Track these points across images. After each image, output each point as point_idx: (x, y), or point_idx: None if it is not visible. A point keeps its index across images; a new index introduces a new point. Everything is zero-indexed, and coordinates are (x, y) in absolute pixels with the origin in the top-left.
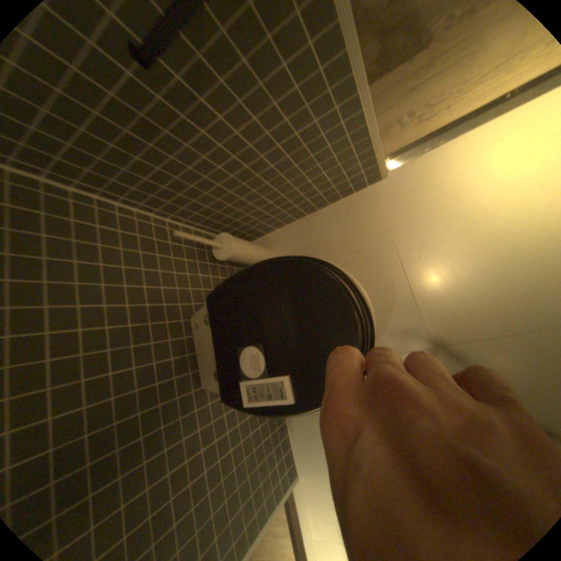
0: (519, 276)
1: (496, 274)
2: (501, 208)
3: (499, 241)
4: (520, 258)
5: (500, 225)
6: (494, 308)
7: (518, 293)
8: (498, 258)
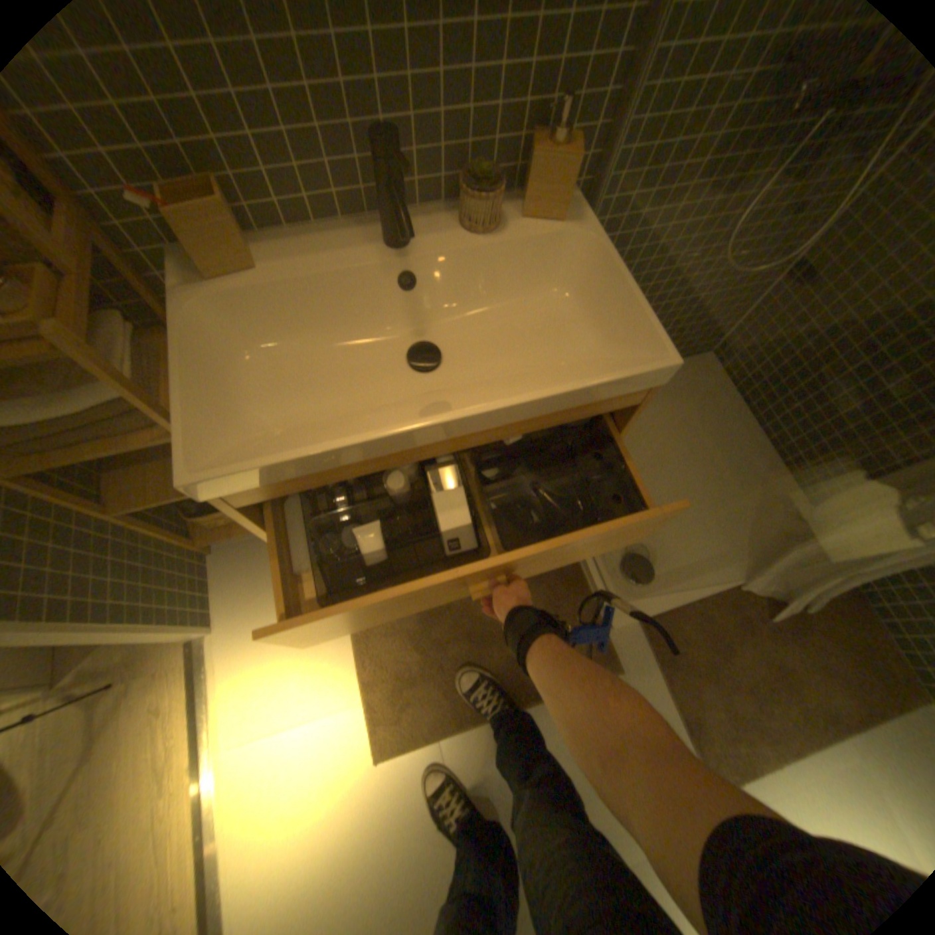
0: (396, 826)
1: (393, 849)
2: (319, 842)
3: (356, 846)
4: (378, 824)
5: (338, 844)
6: (430, 853)
7: (414, 827)
8: (375, 847)
